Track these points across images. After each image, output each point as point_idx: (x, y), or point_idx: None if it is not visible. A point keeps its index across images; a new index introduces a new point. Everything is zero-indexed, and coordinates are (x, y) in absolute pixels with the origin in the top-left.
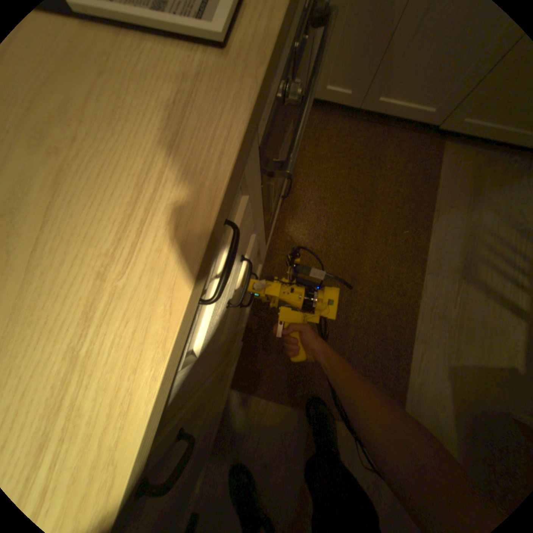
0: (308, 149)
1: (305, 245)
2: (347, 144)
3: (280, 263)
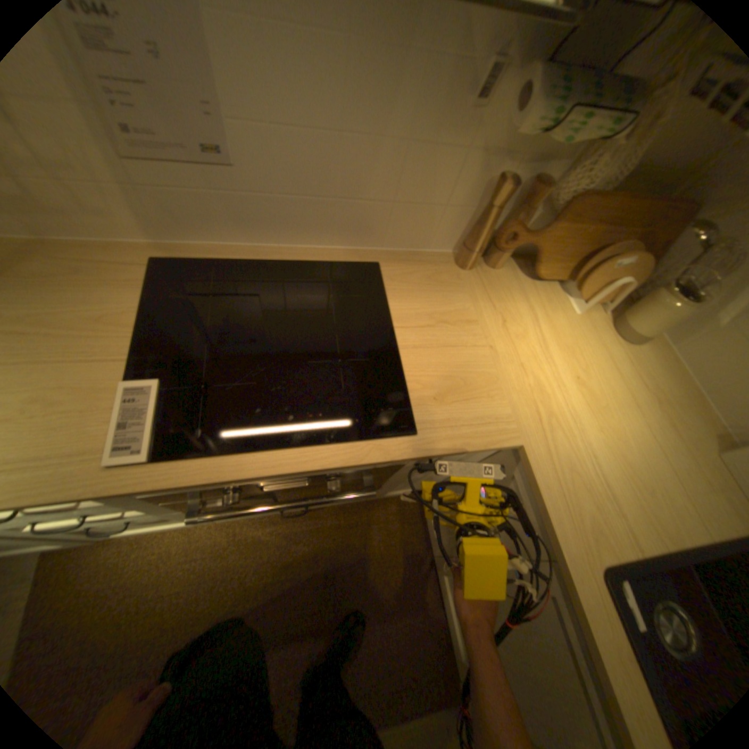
0: (374, 515)
1: (249, 565)
2: (397, 562)
3: (218, 544)
